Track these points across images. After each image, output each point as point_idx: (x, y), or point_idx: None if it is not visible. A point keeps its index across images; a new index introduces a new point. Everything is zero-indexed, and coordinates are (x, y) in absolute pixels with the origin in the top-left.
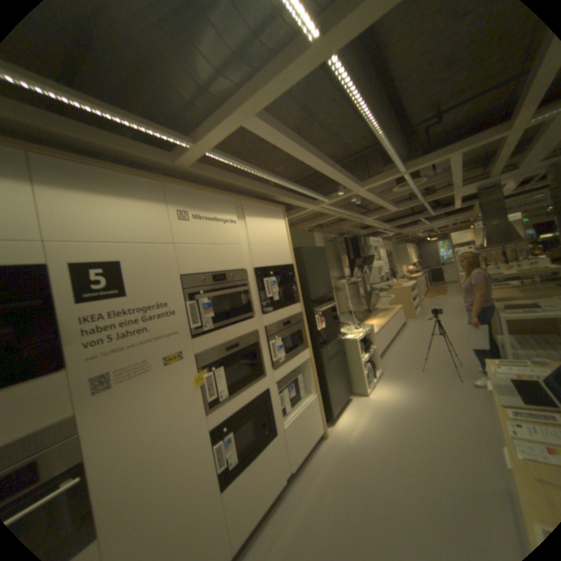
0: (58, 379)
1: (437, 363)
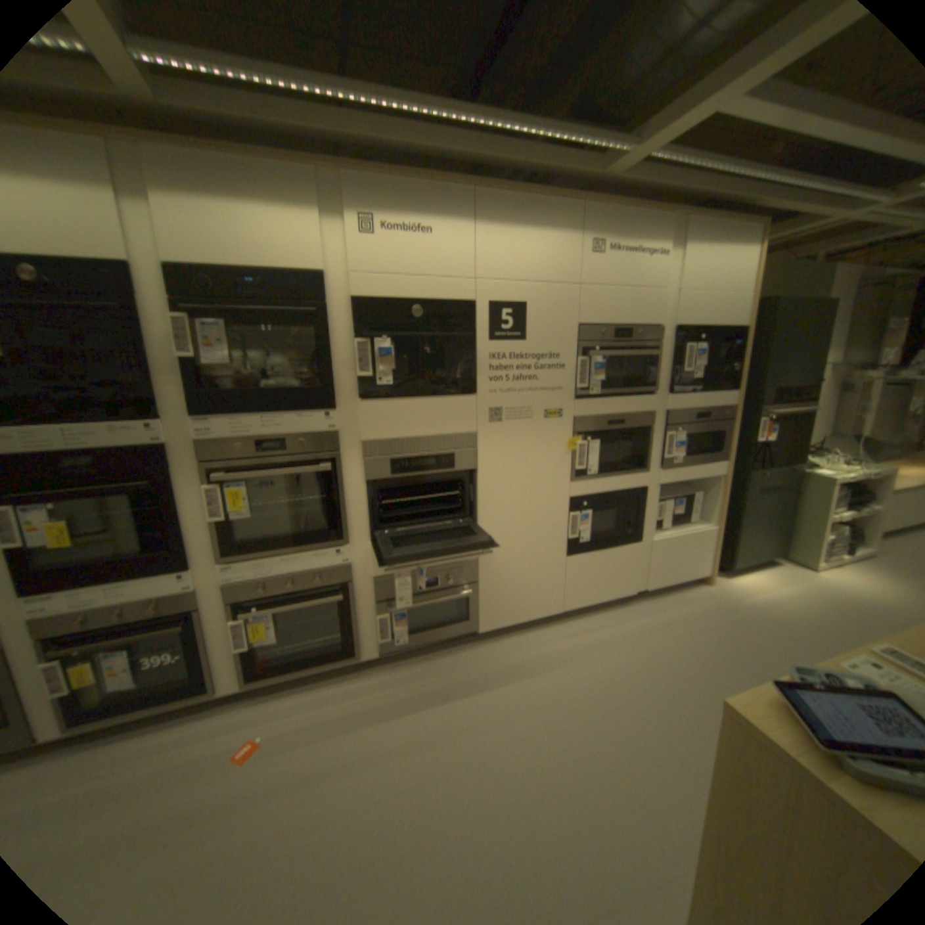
0: (470, 400)
1: None
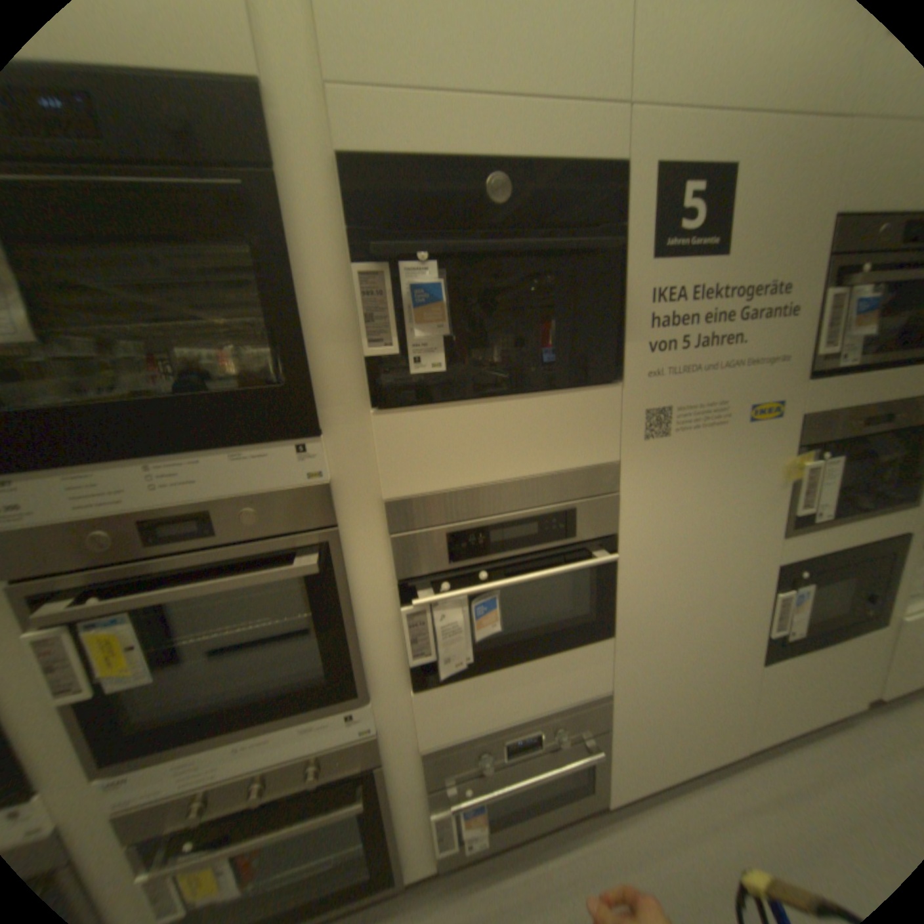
0: (611, 394)
1: None
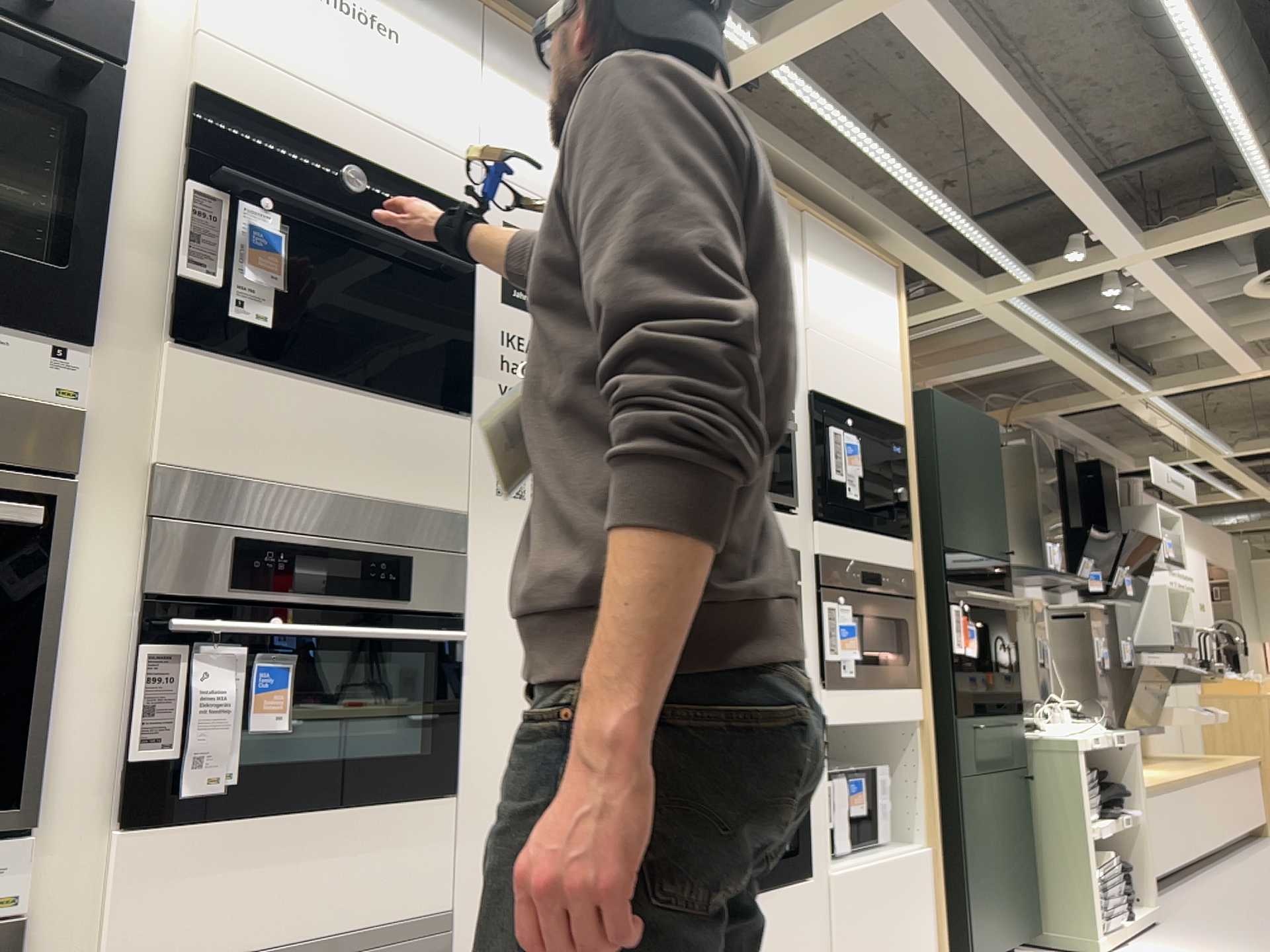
0: (456, 426)
1: None
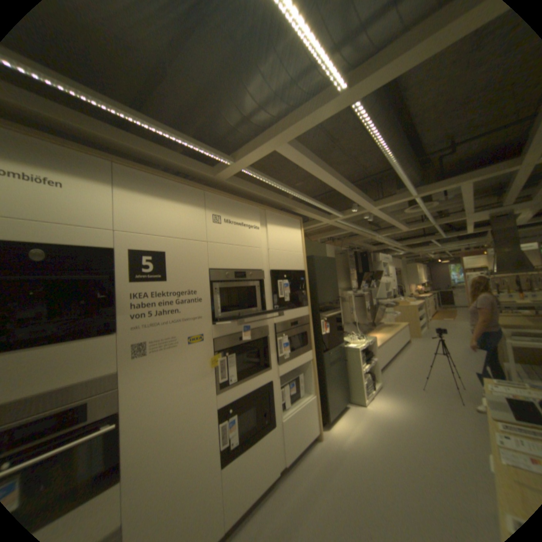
0: (109, 339)
1: (439, 384)
